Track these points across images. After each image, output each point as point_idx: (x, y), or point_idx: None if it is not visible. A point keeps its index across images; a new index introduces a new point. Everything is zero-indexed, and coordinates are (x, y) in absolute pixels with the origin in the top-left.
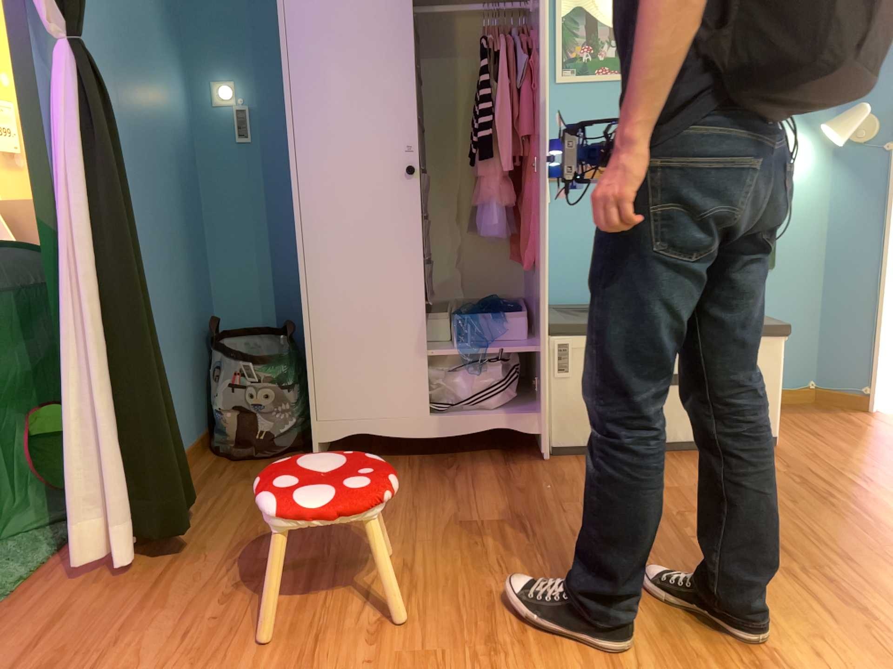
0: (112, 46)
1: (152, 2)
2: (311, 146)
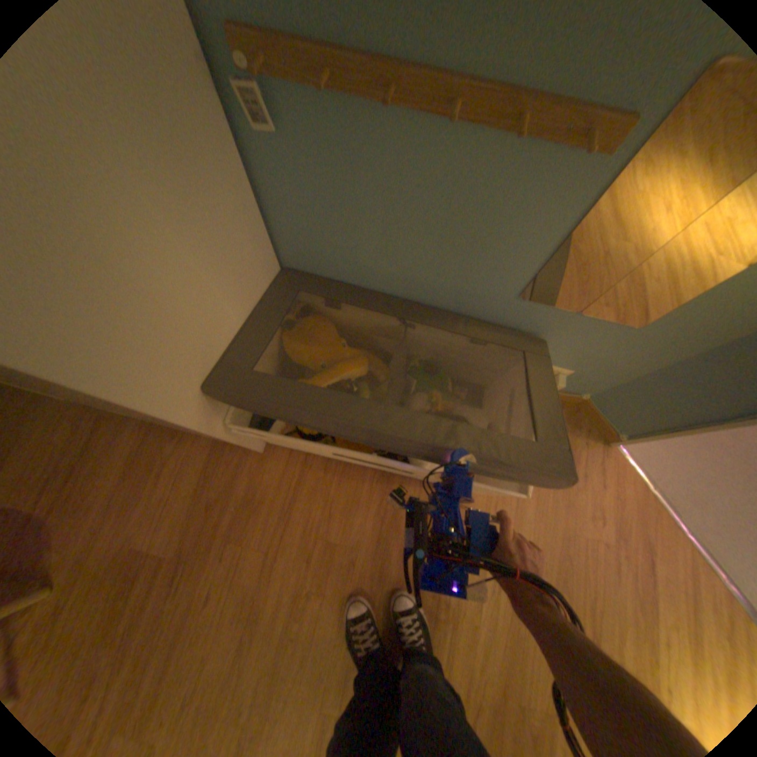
0: None
1: None
2: None
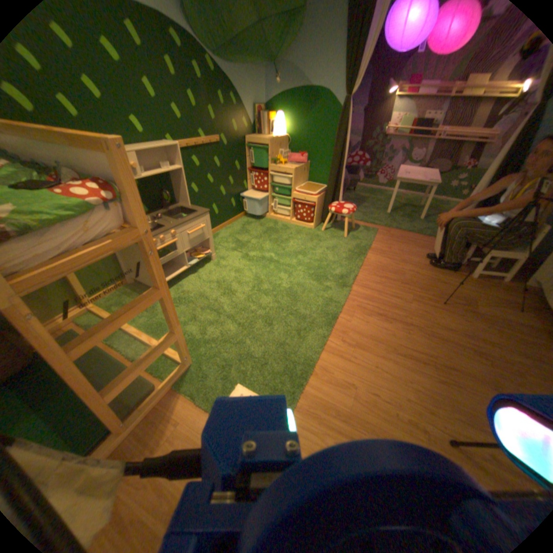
0: None
1: None
2: None
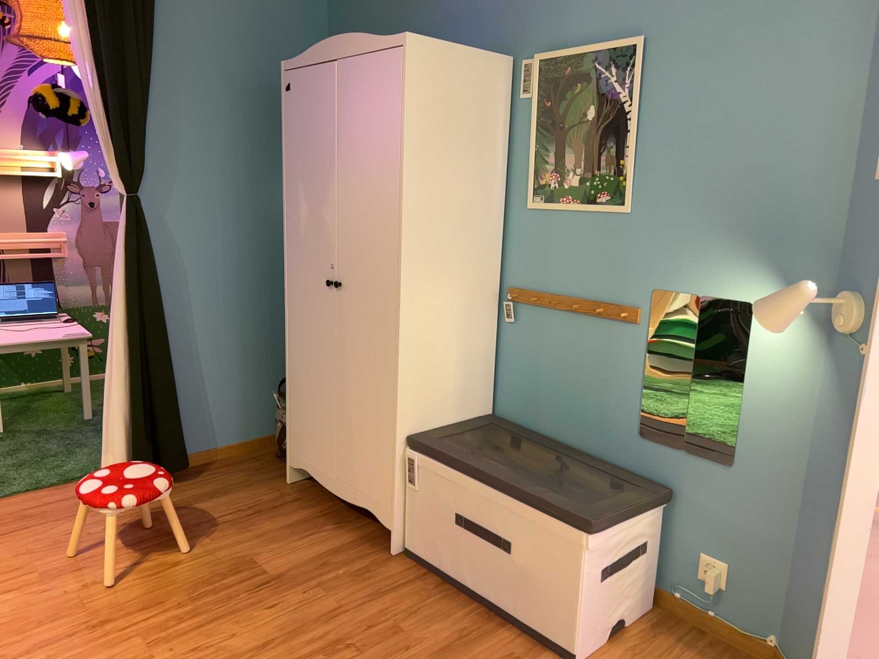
0: (218, 178)
1: (280, 138)
2: (292, 253)
